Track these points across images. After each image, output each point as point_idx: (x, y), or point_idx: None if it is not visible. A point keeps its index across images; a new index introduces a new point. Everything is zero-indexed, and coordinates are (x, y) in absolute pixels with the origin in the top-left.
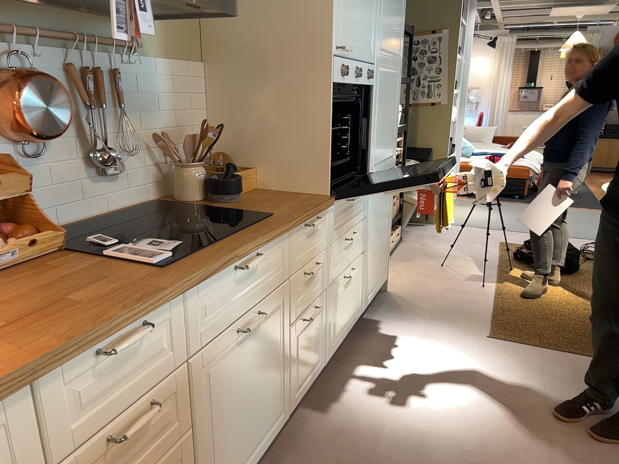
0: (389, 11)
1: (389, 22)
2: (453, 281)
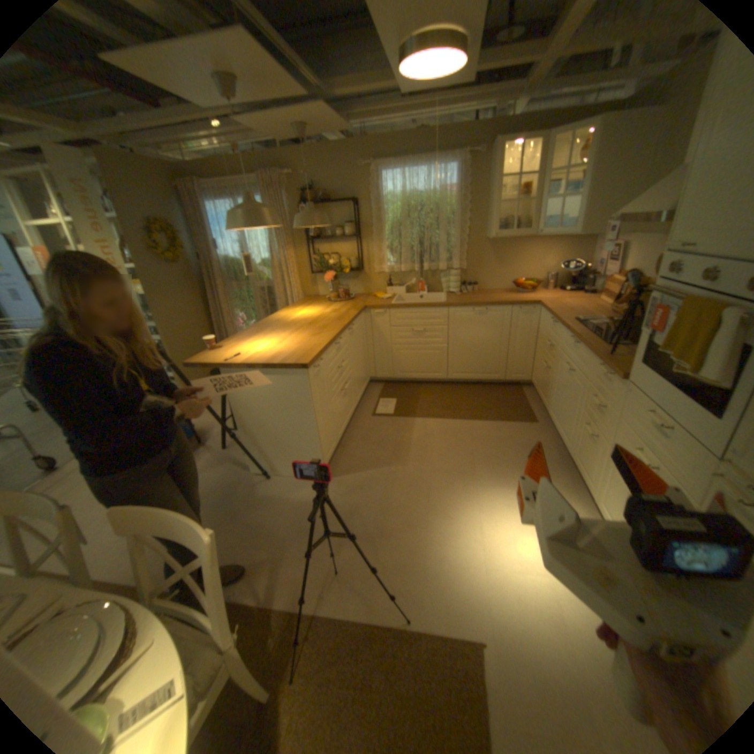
0: None
1: None
2: None
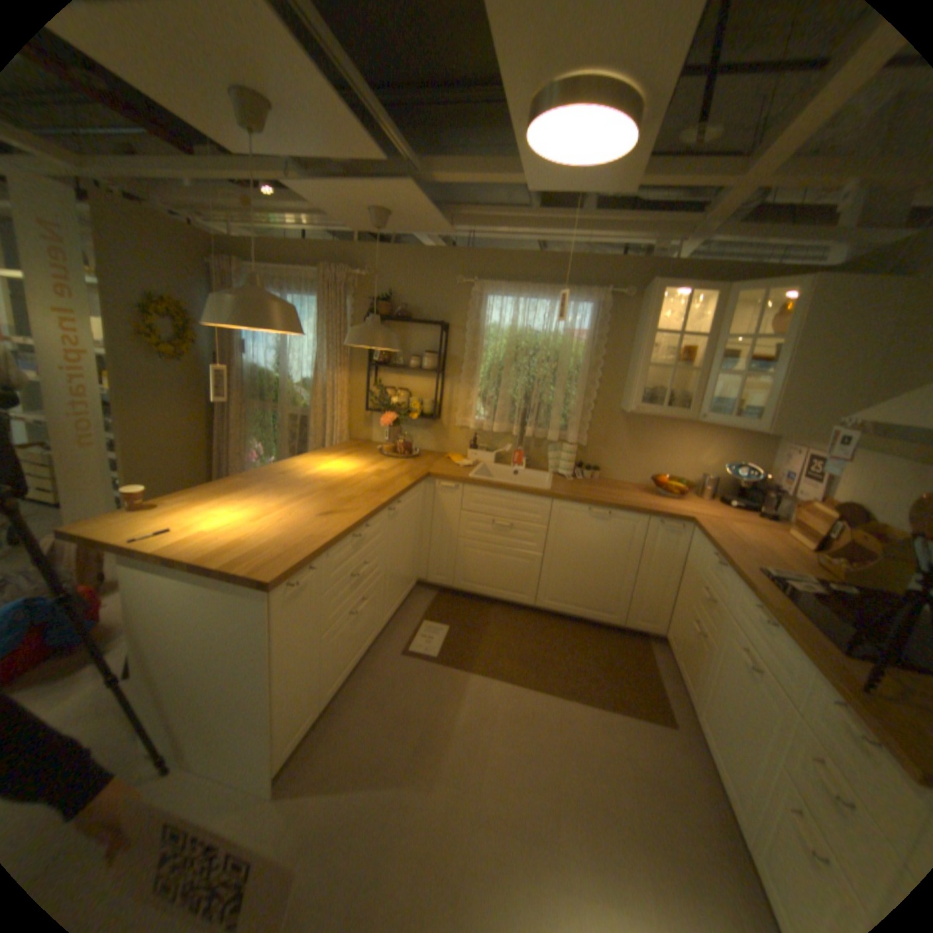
0: None
1: None
2: None
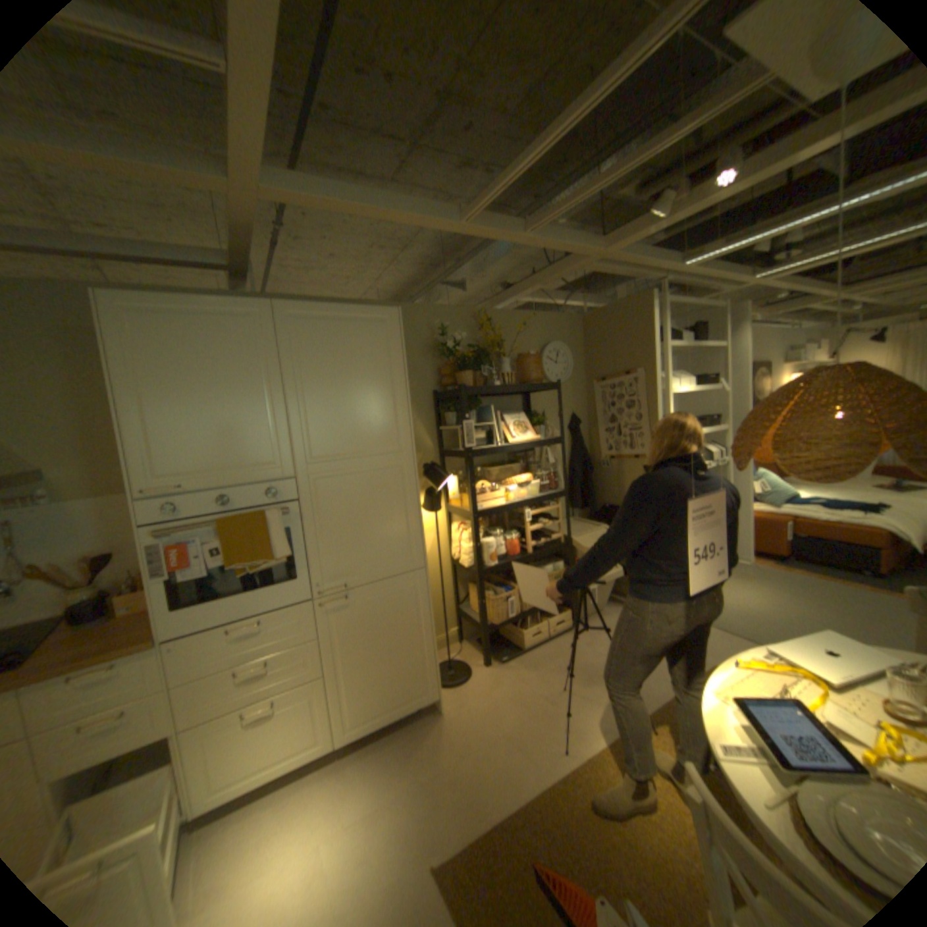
0: (334, 413)
1: (335, 424)
2: (540, 728)
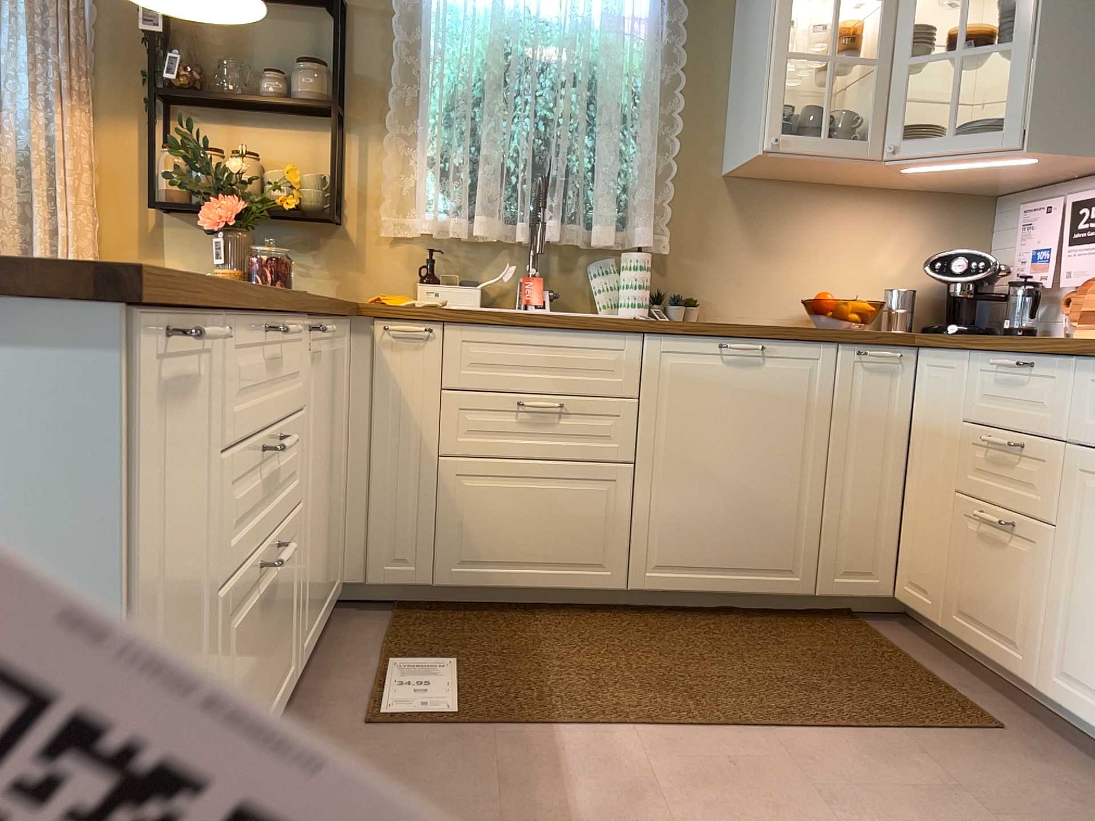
0: None
1: None
2: None
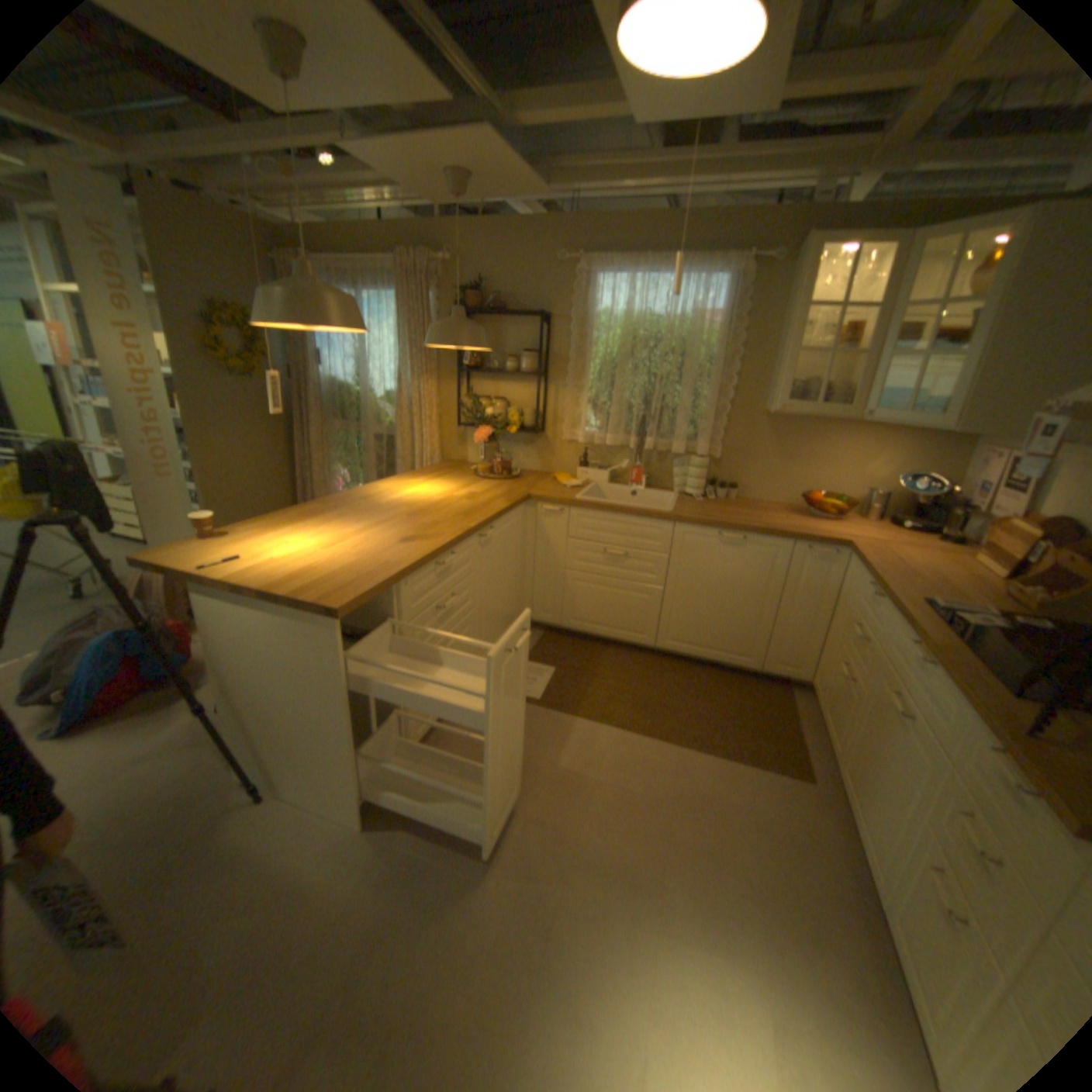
0: None
1: None
2: None
